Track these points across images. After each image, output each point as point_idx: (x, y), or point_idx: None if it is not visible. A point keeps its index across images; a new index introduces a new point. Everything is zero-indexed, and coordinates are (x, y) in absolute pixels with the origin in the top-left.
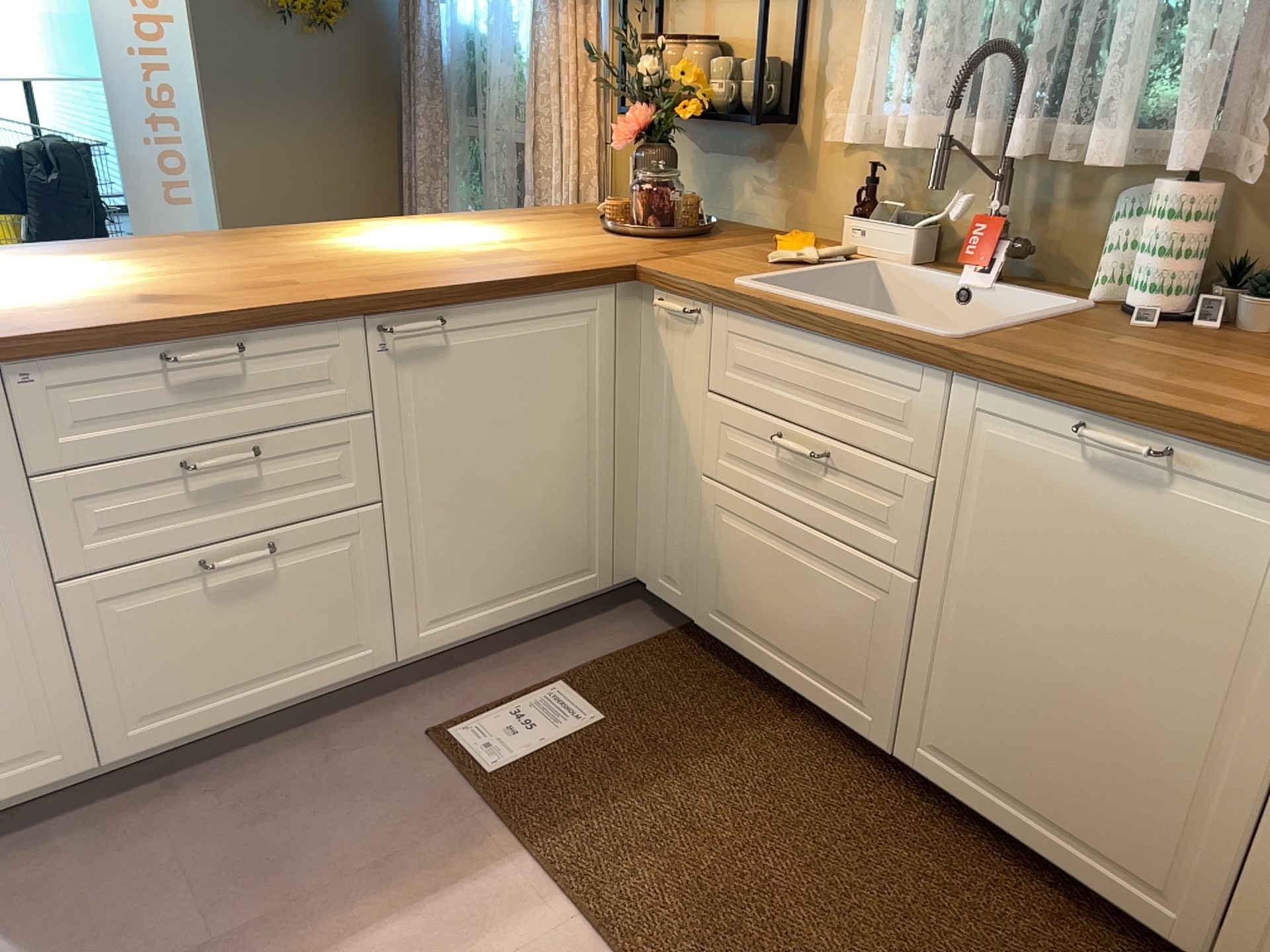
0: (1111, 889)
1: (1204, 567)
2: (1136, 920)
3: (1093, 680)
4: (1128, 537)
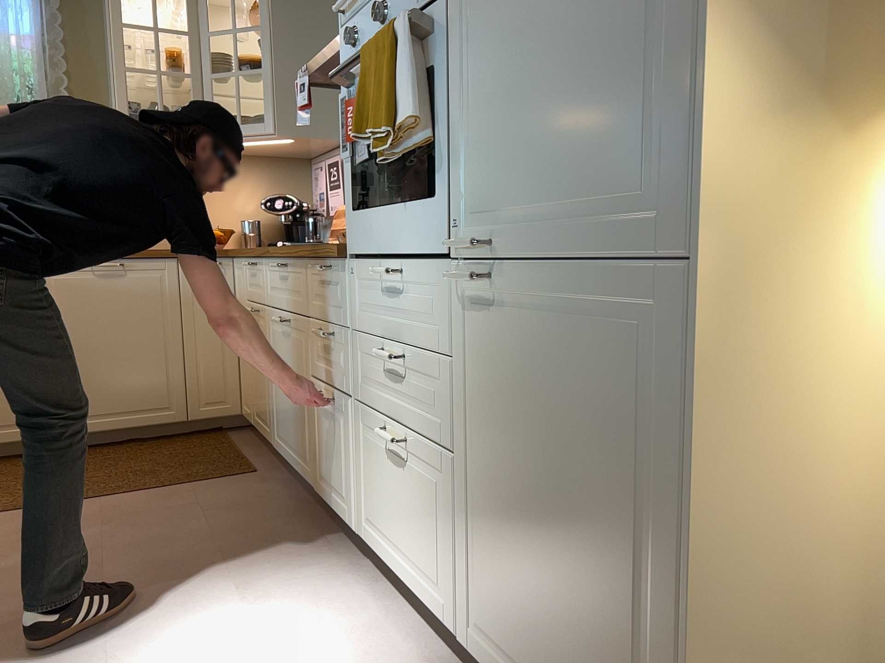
0: (152, 419)
1: (143, 294)
2: (163, 423)
3: (122, 349)
4: (118, 295)
